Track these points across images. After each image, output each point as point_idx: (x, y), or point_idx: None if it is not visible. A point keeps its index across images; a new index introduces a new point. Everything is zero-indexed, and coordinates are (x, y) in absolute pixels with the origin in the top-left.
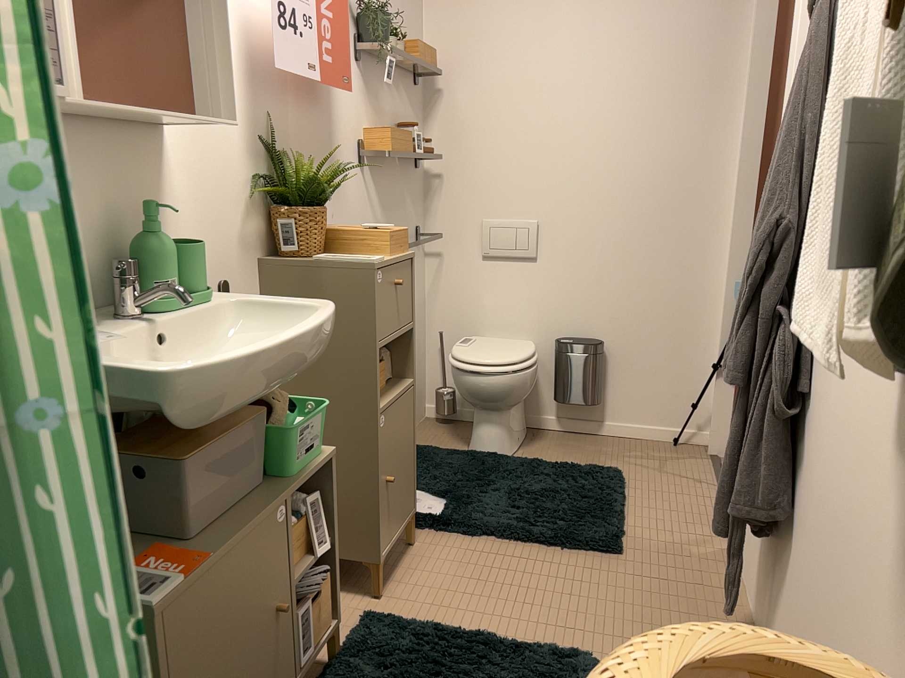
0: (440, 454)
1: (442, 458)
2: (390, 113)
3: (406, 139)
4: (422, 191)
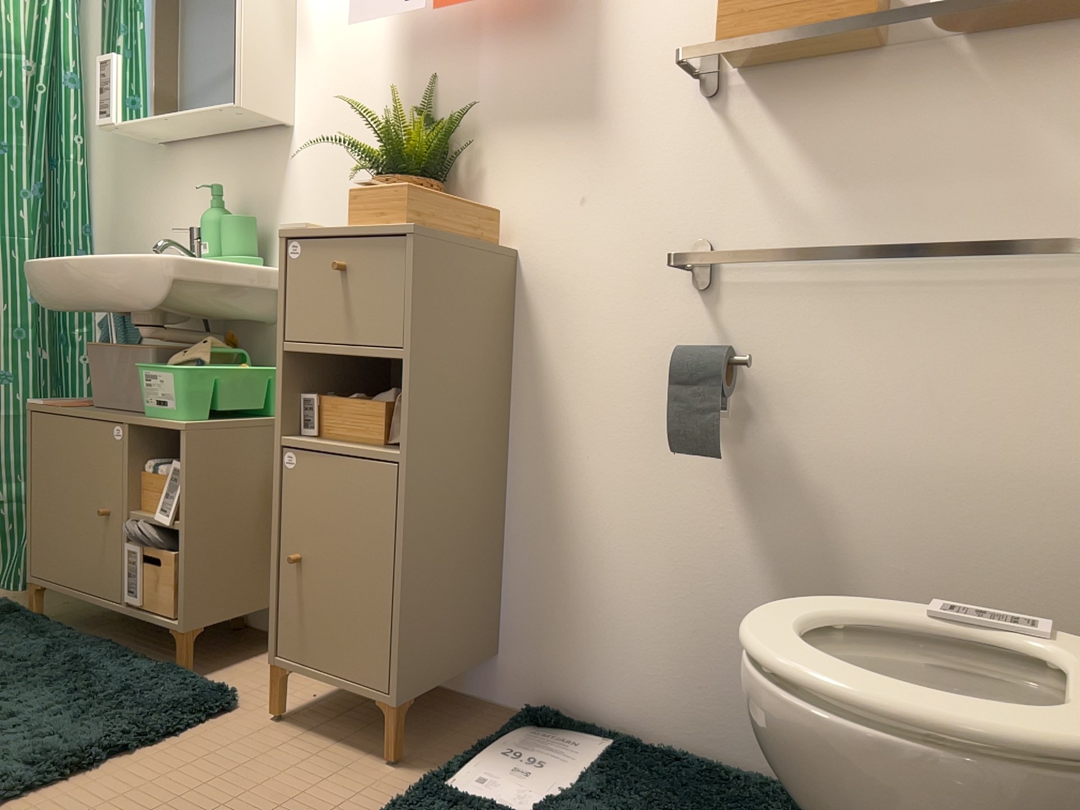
0: None
1: None
2: None
3: None
4: None
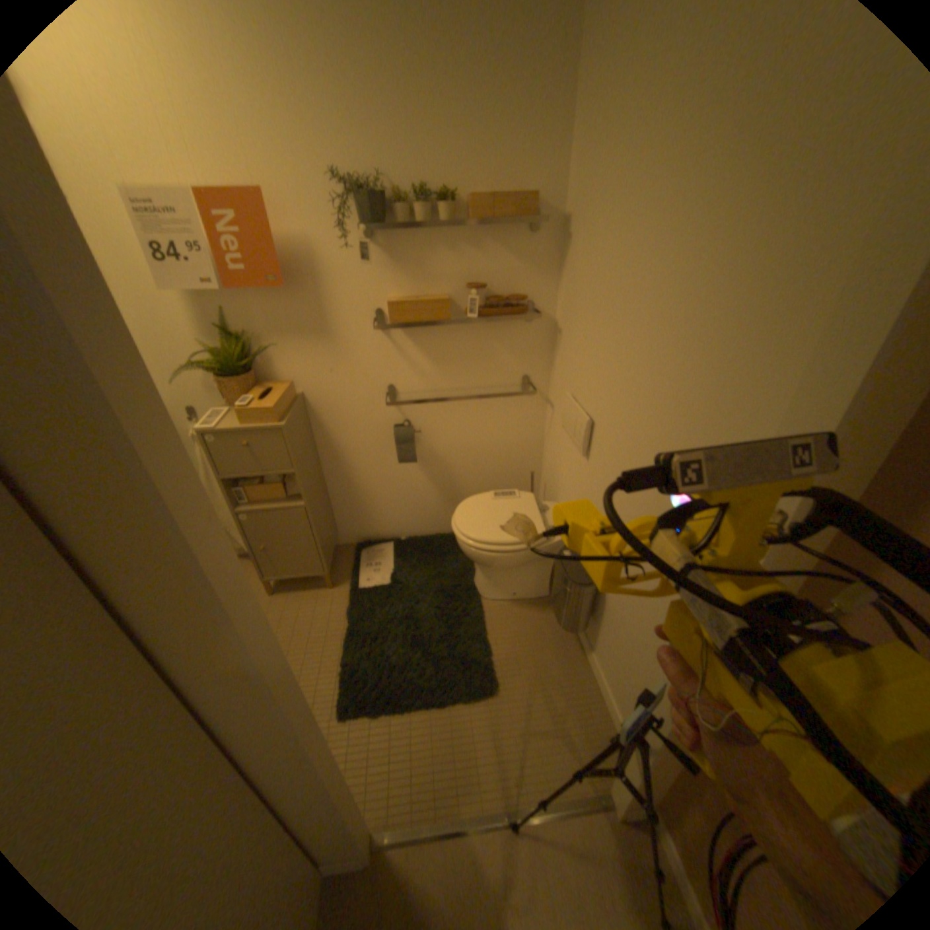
0: (458, 556)
1: (450, 560)
2: (455, 272)
3: (429, 307)
4: (543, 342)
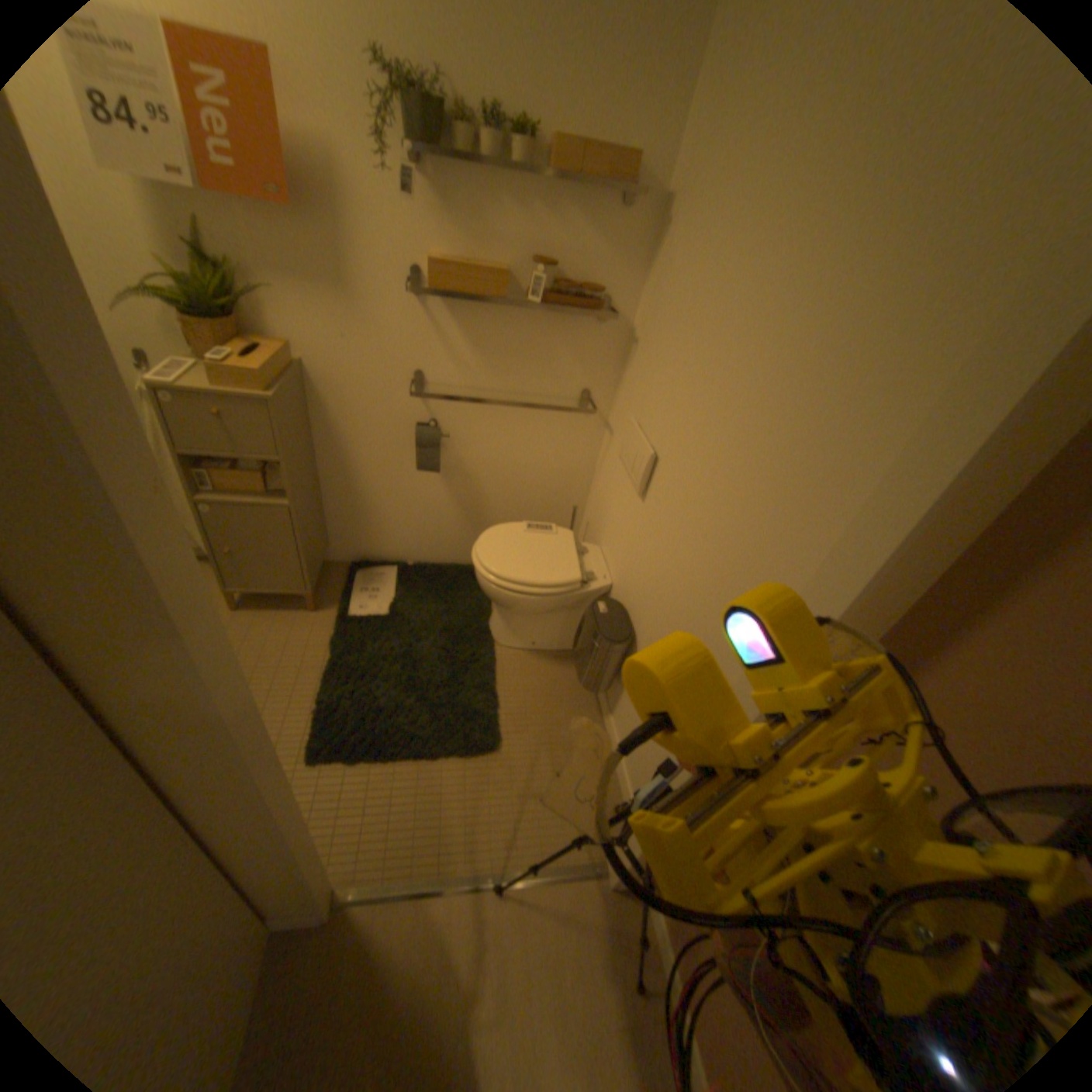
0: (475, 593)
1: (465, 596)
2: (522, 238)
3: (482, 277)
4: (615, 352)
